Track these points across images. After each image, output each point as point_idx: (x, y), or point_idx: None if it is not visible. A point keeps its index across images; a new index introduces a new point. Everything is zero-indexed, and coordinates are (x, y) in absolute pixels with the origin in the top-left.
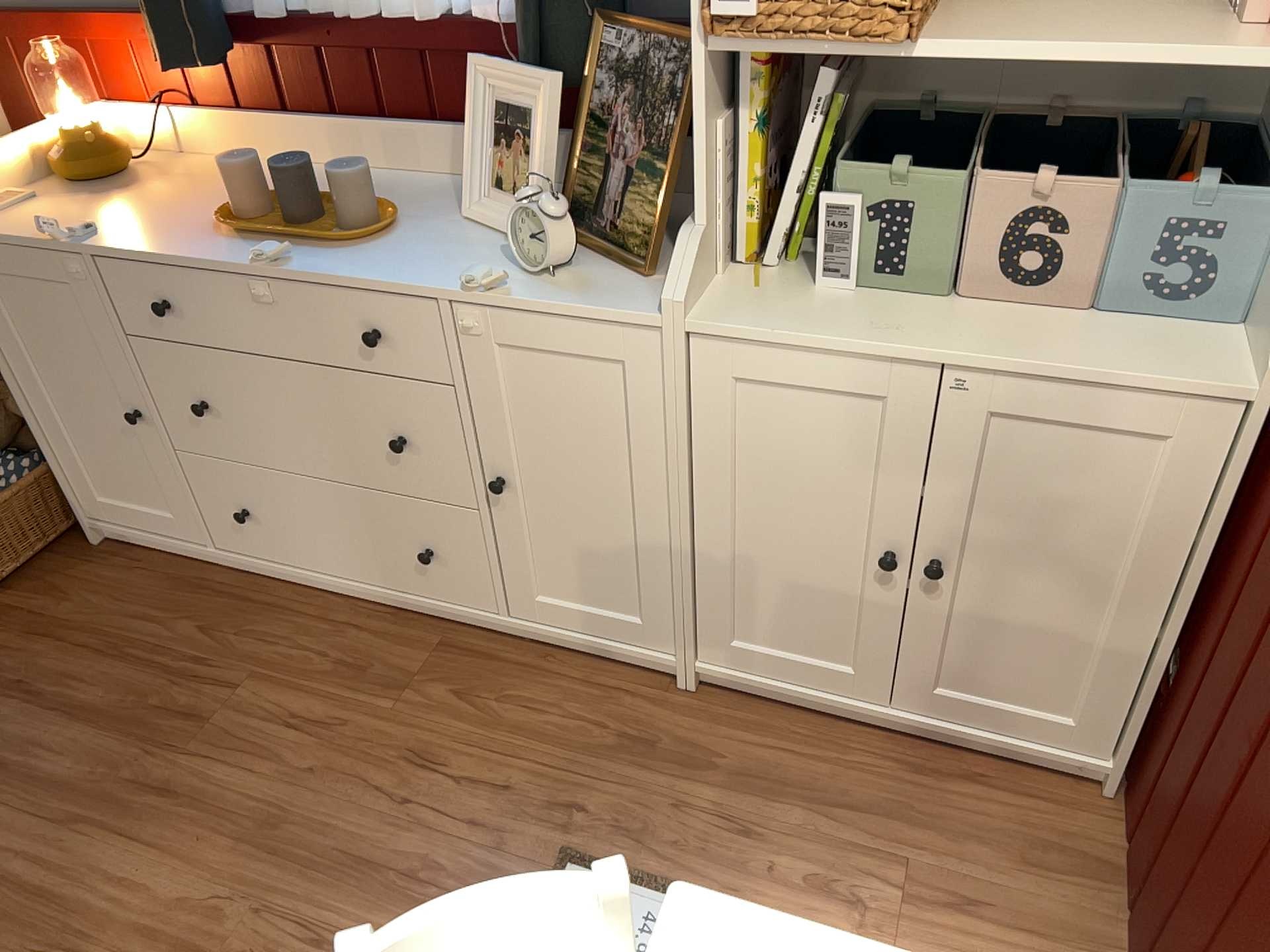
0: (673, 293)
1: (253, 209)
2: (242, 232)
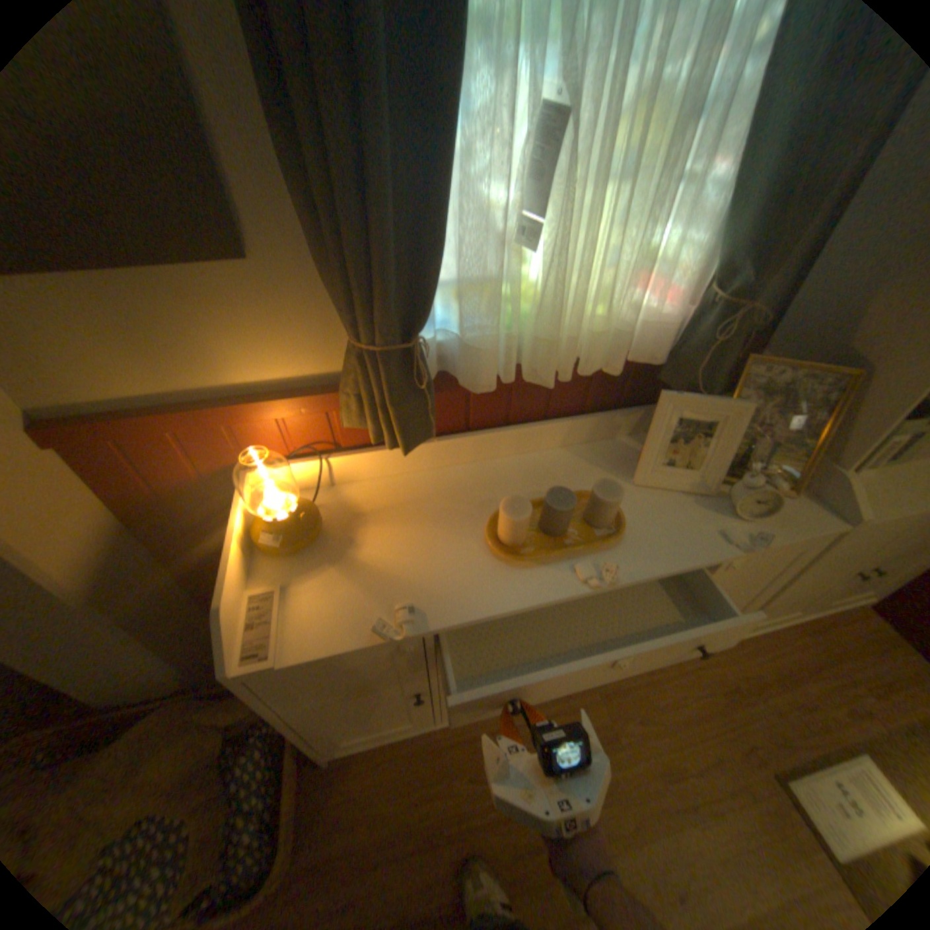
0: (862, 514)
1: (522, 536)
2: (534, 559)
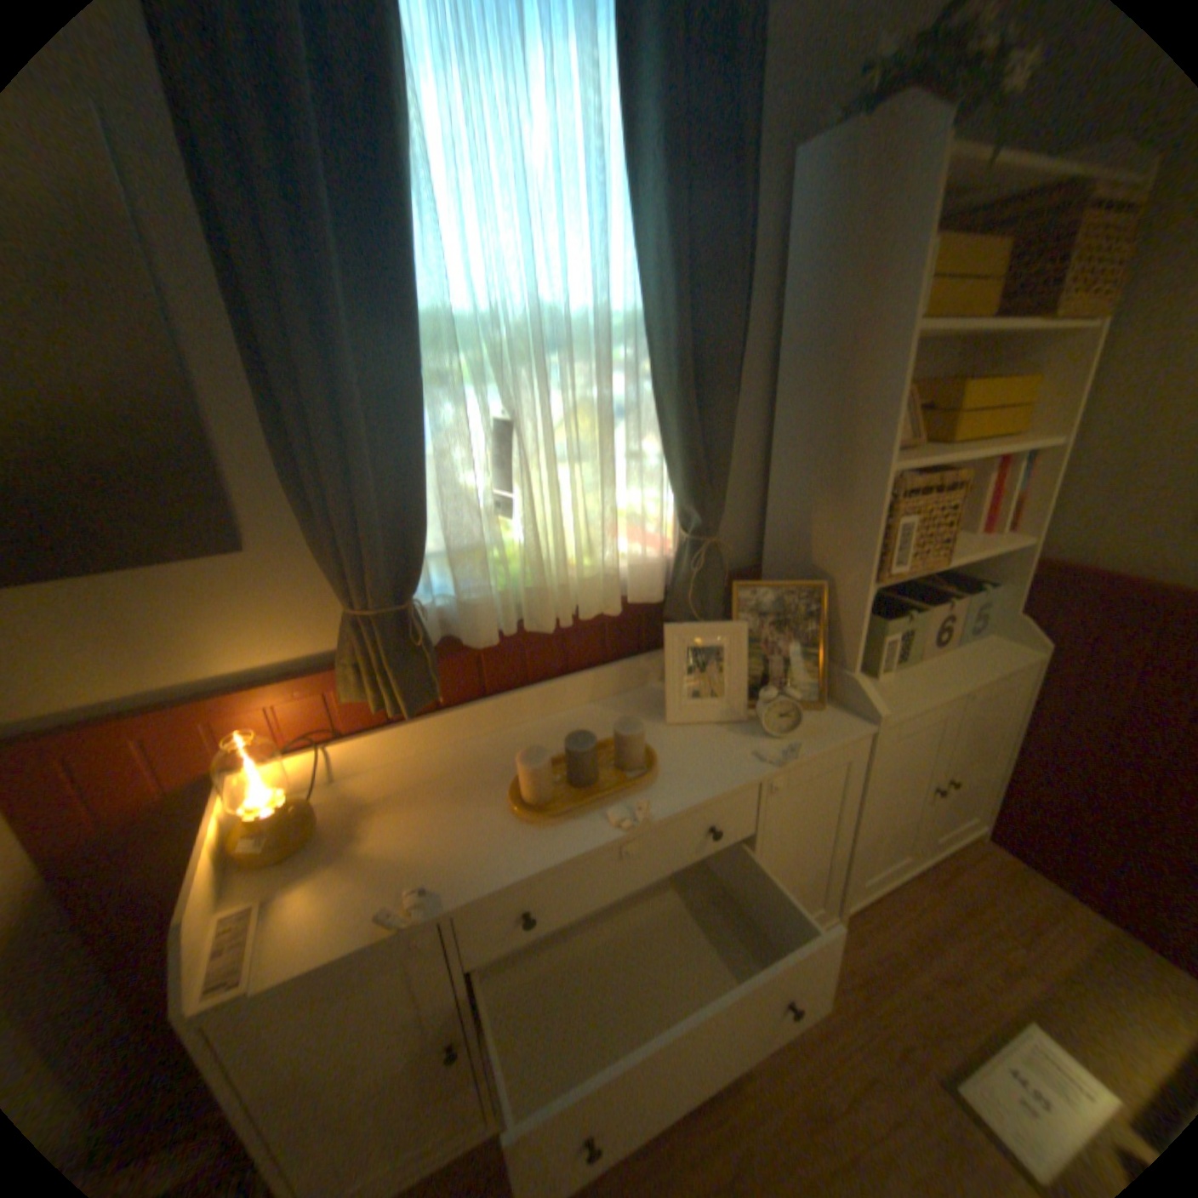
0: (879, 711)
1: (546, 790)
2: (561, 813)
